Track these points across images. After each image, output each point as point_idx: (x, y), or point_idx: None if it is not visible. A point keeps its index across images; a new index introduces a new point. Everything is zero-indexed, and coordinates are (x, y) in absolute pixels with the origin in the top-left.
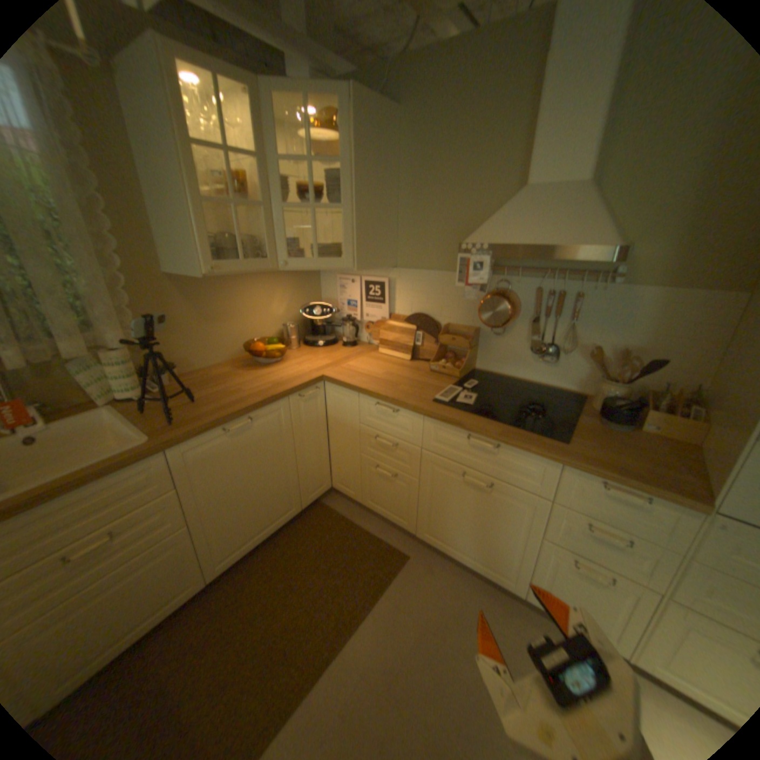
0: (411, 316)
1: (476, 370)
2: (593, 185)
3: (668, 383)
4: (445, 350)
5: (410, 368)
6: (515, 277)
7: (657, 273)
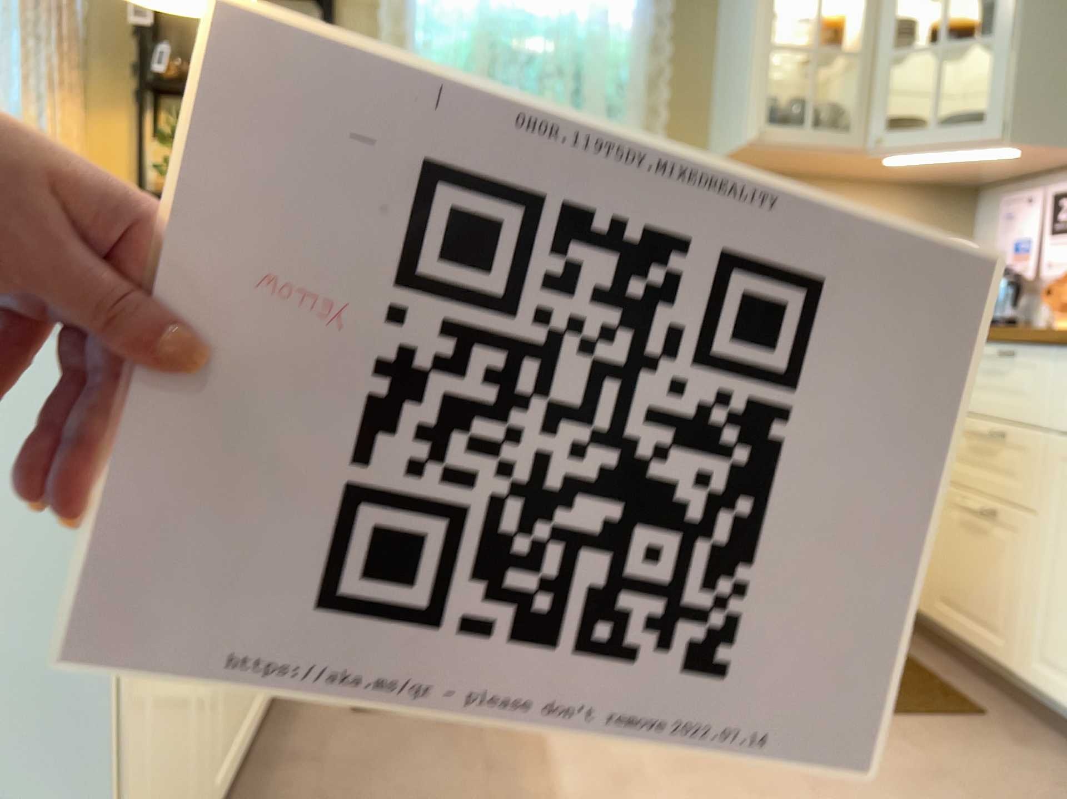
0: None
1: None
2: None
3: None
4: None
5: None
6: None
7: None
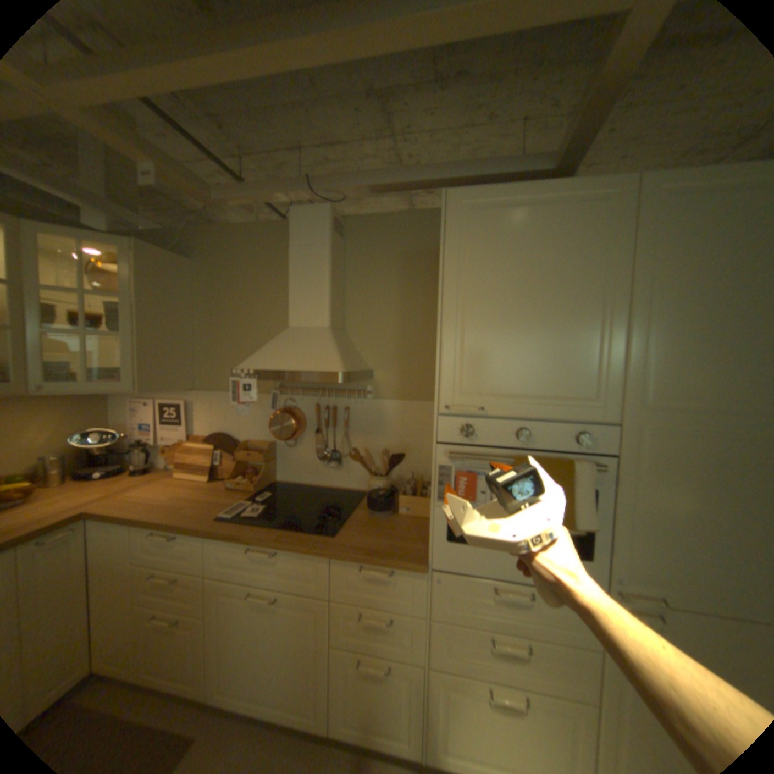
0: (210, 436)
1: (277, 483)
2: (331, 331)
3: (417, 472)
4: (246, 466)
5: (206, 490)
6: (299, 396)
7: (391, 391)
